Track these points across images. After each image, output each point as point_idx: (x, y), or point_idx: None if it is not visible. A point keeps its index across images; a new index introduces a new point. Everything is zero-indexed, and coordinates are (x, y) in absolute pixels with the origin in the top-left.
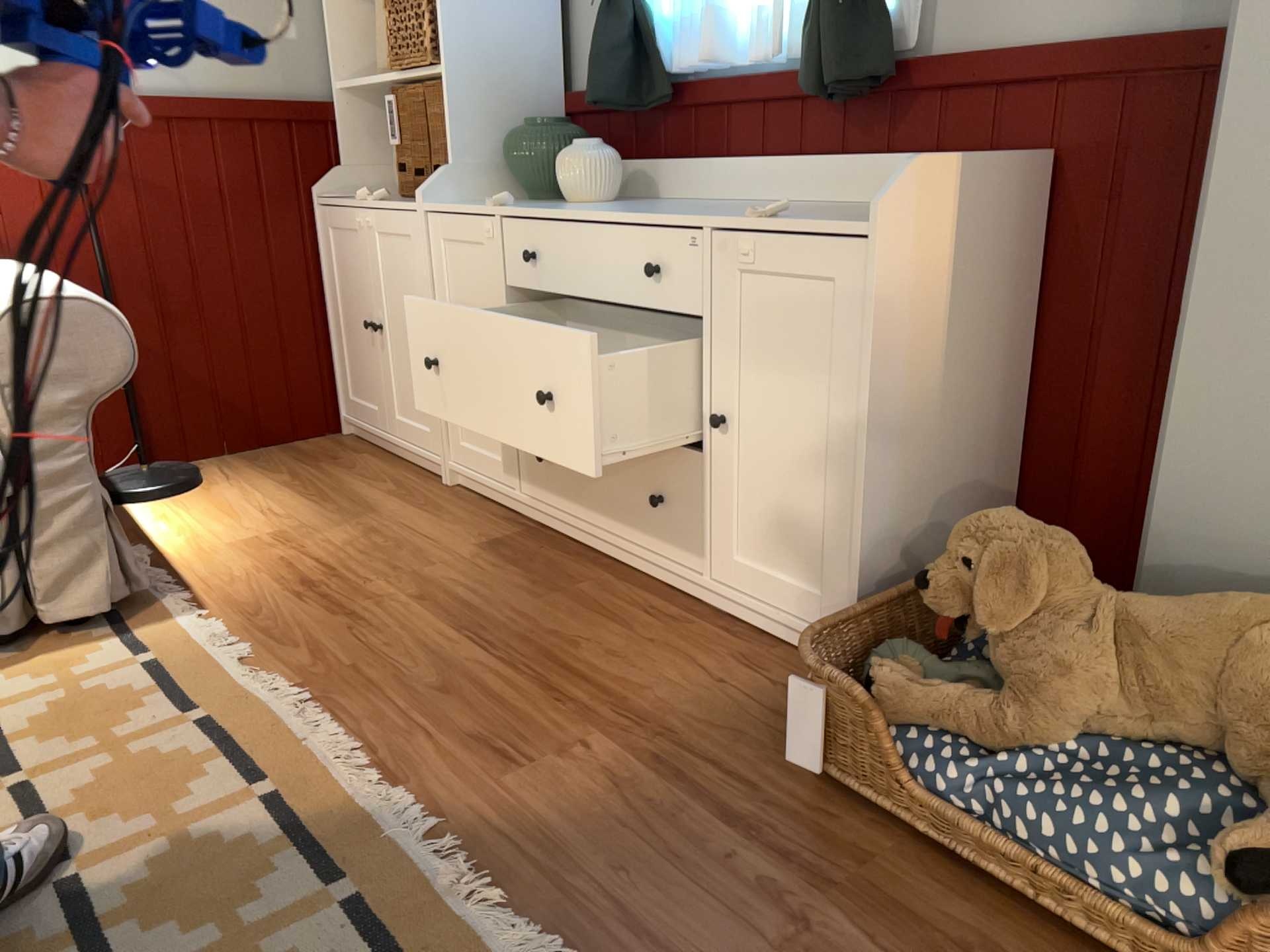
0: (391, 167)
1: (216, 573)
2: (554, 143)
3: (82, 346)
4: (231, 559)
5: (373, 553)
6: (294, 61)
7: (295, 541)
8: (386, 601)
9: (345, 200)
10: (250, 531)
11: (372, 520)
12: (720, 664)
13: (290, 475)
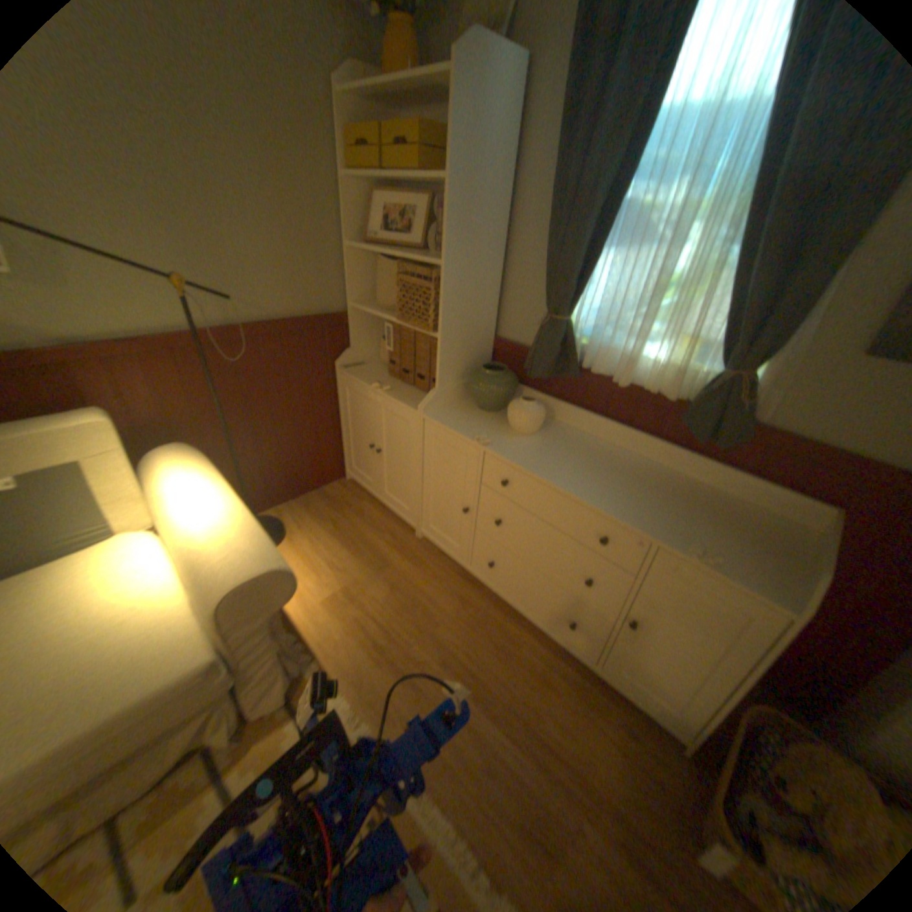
0: (377, 343)
1: (324, 635)
2: (505, 388)
3: (268, 594)
4: (328, 620)
5: (404, 613)
6: (327, 287)
7: (357, 599)
8: (427, 668)
9: (356, 369)
10: (329, 586)
11: (392, 575)
12: (619, 735)
13: (333, 523)
